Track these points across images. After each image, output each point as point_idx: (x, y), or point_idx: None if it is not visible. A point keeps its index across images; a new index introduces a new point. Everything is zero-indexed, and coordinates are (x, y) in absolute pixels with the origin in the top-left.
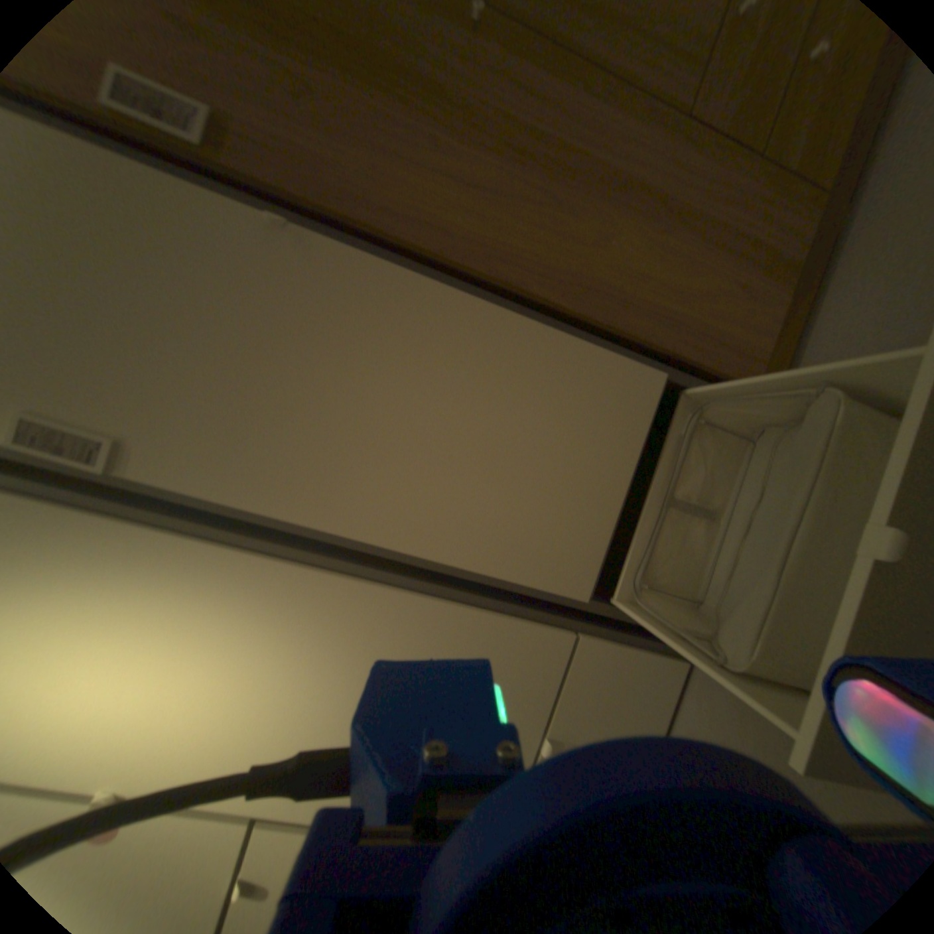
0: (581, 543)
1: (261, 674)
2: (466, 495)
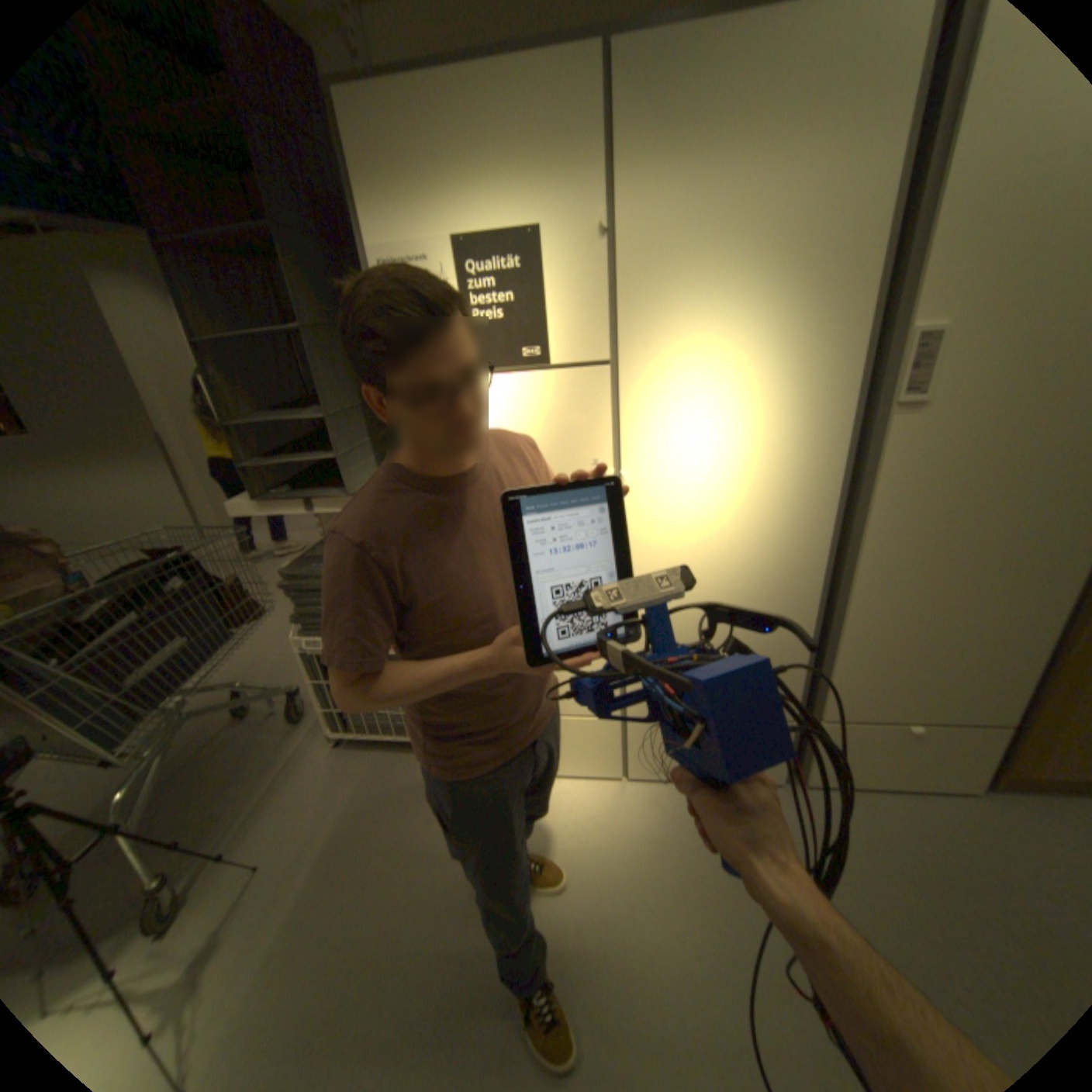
0: (869, 709)
1: (734, 549)
2: (899, 635)
